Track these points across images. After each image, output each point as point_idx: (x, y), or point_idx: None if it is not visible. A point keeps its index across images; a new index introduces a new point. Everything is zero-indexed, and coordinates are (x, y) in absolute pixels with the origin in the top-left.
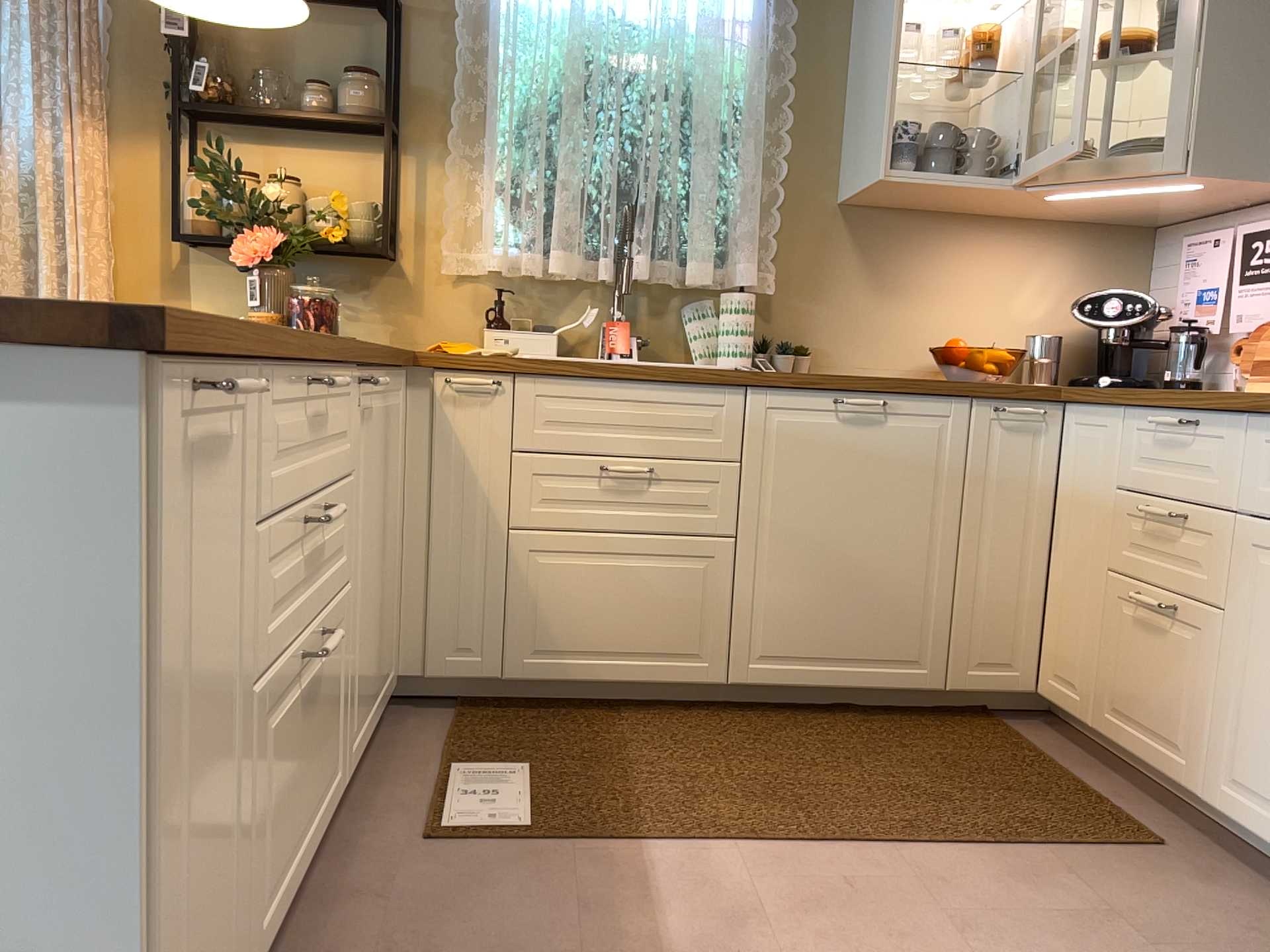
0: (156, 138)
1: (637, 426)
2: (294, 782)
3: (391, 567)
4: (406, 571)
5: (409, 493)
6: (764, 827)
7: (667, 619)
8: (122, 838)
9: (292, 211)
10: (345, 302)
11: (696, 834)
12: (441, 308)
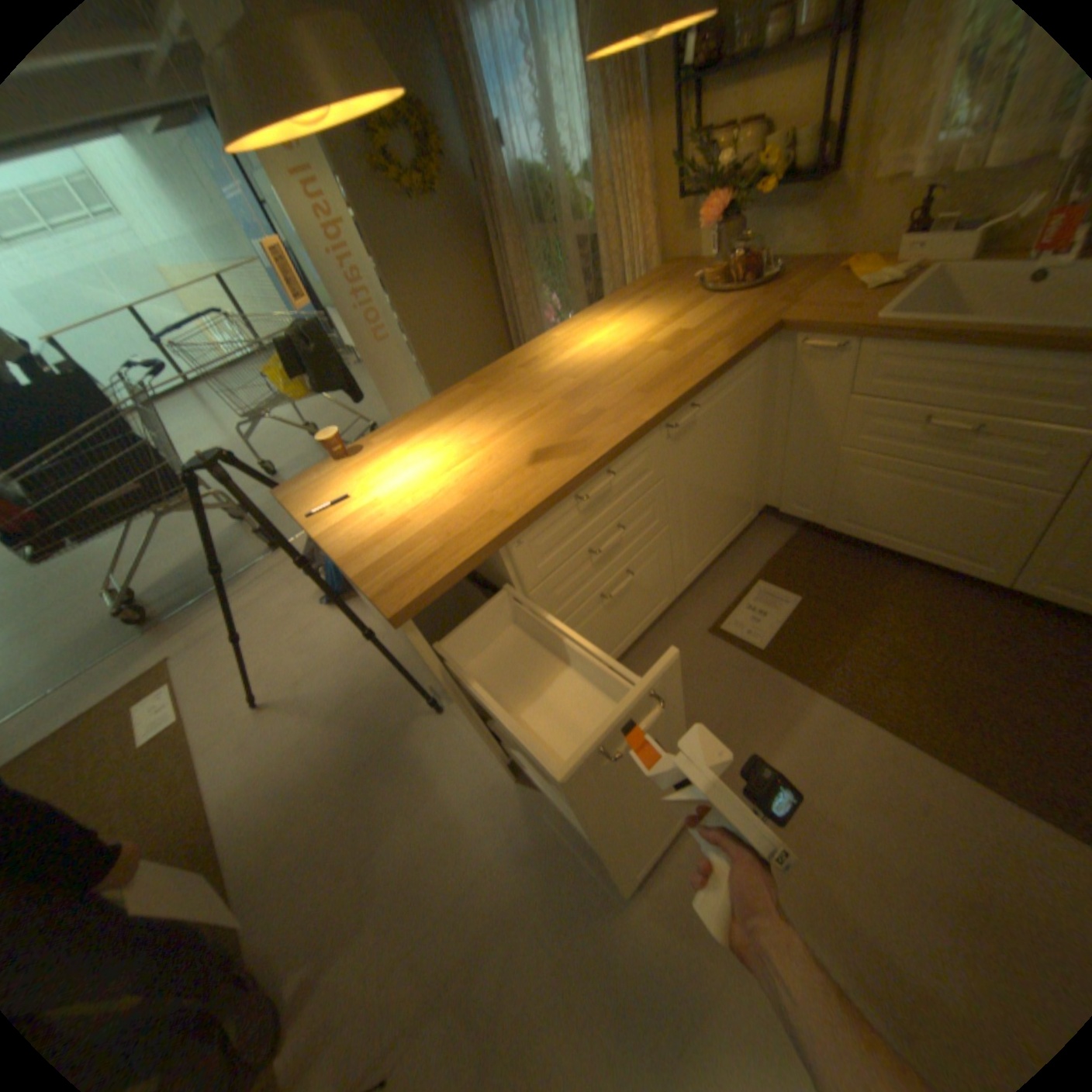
0: (671, 103)
1: (977, 386)
2: (612, 628)
3: (745, 469)
4: (772, 454)
5: (776, 410)
6: (918, 727)
7: (963, 532)
8: (467, 714)
9: (749, 153)
10: (792, 216)
11: (860, 706)
12: (871, 210)
